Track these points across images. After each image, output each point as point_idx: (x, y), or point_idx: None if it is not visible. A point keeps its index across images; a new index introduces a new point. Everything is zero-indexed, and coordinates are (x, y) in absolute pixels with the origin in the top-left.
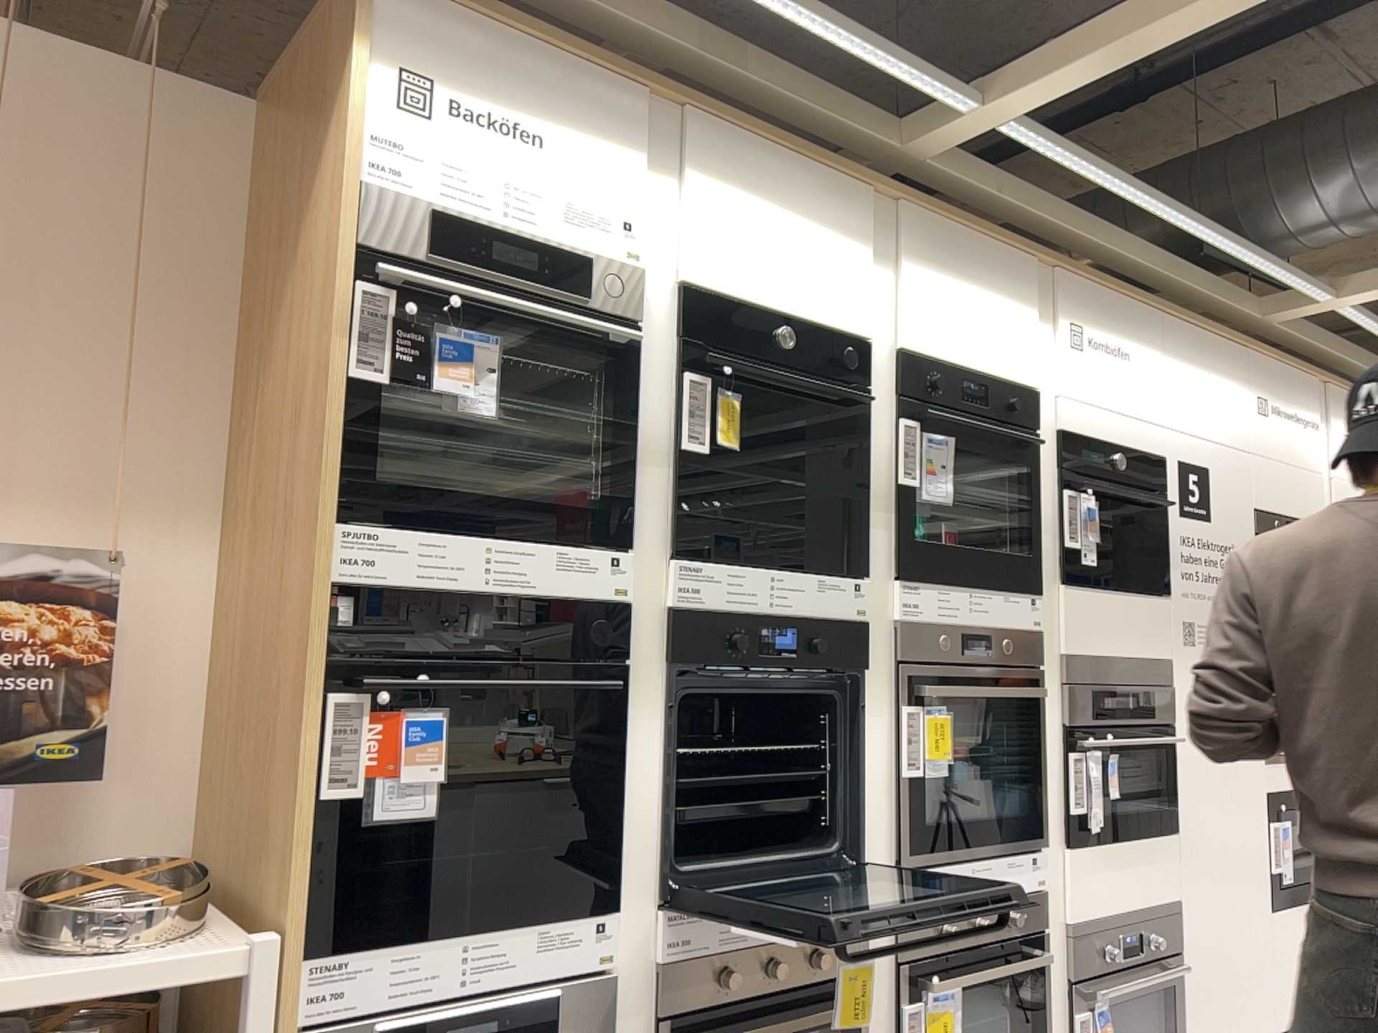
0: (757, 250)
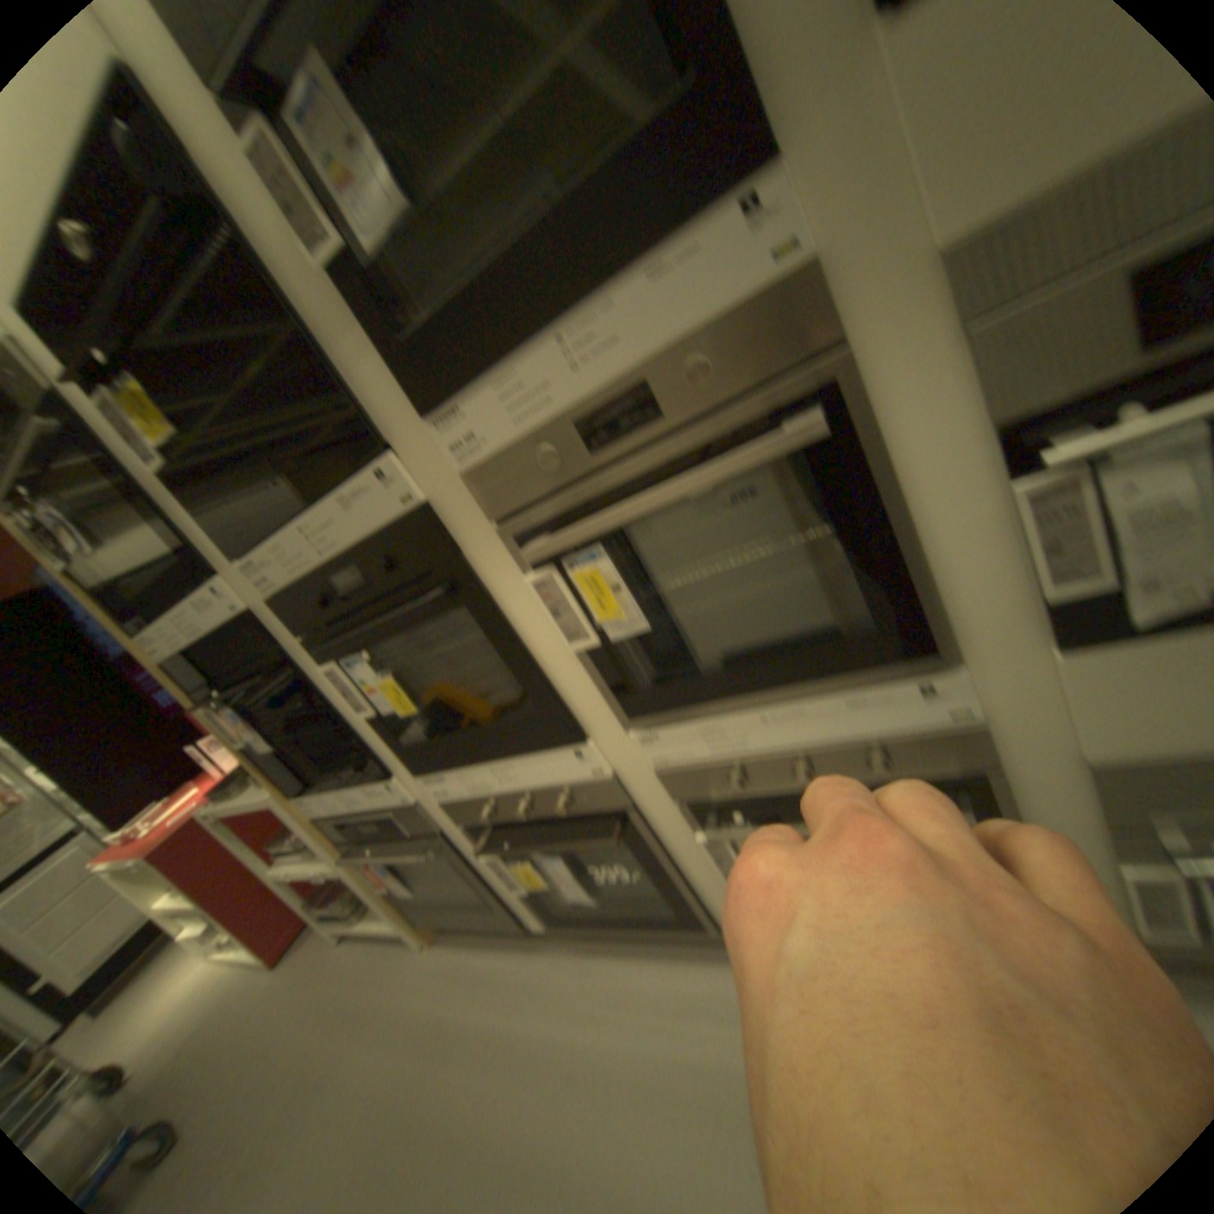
0: None
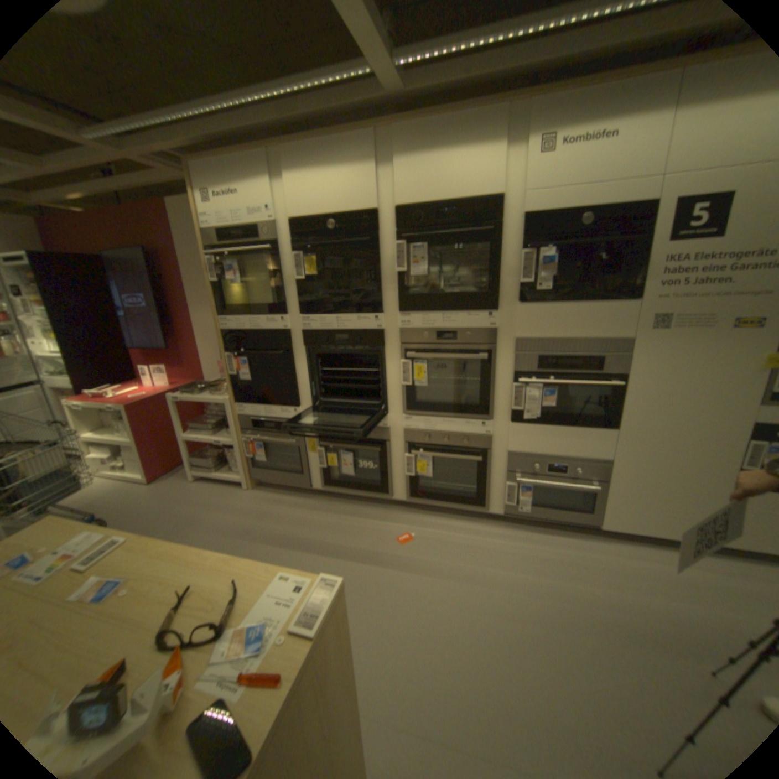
0: (315, 187)
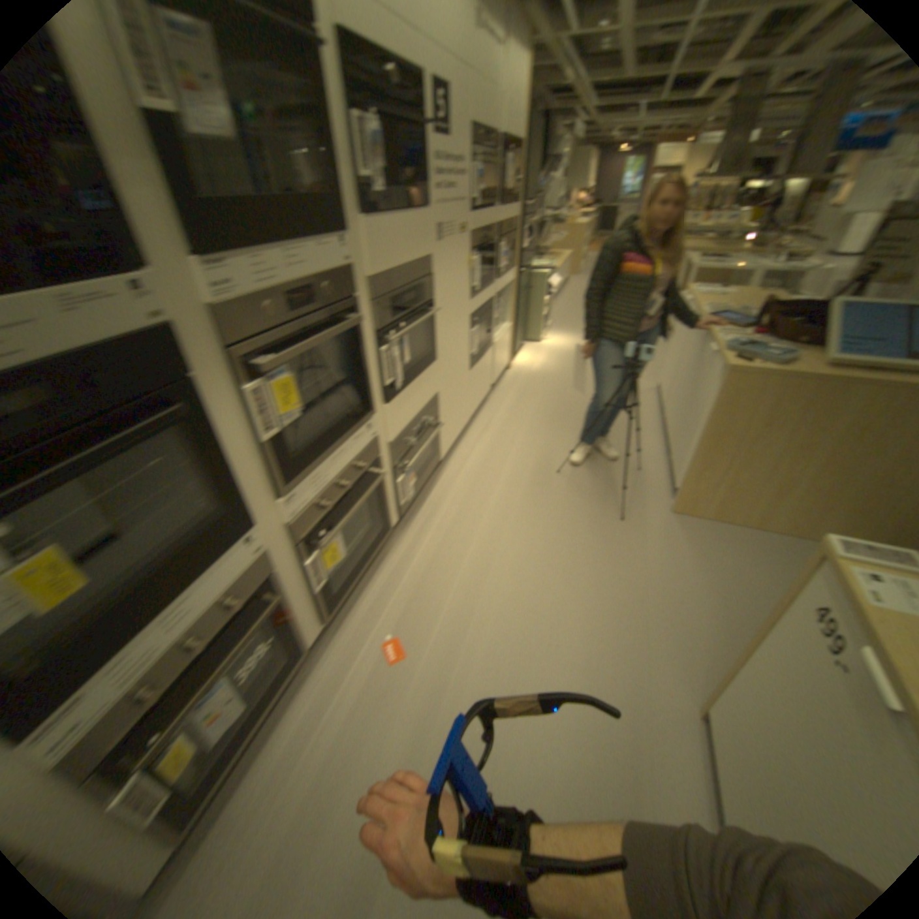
0: None
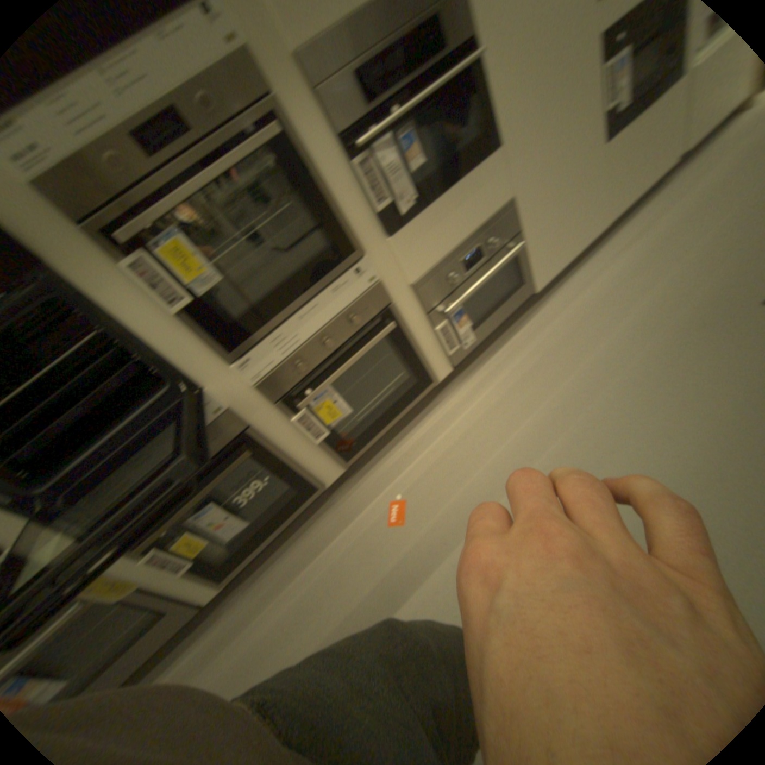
0: None
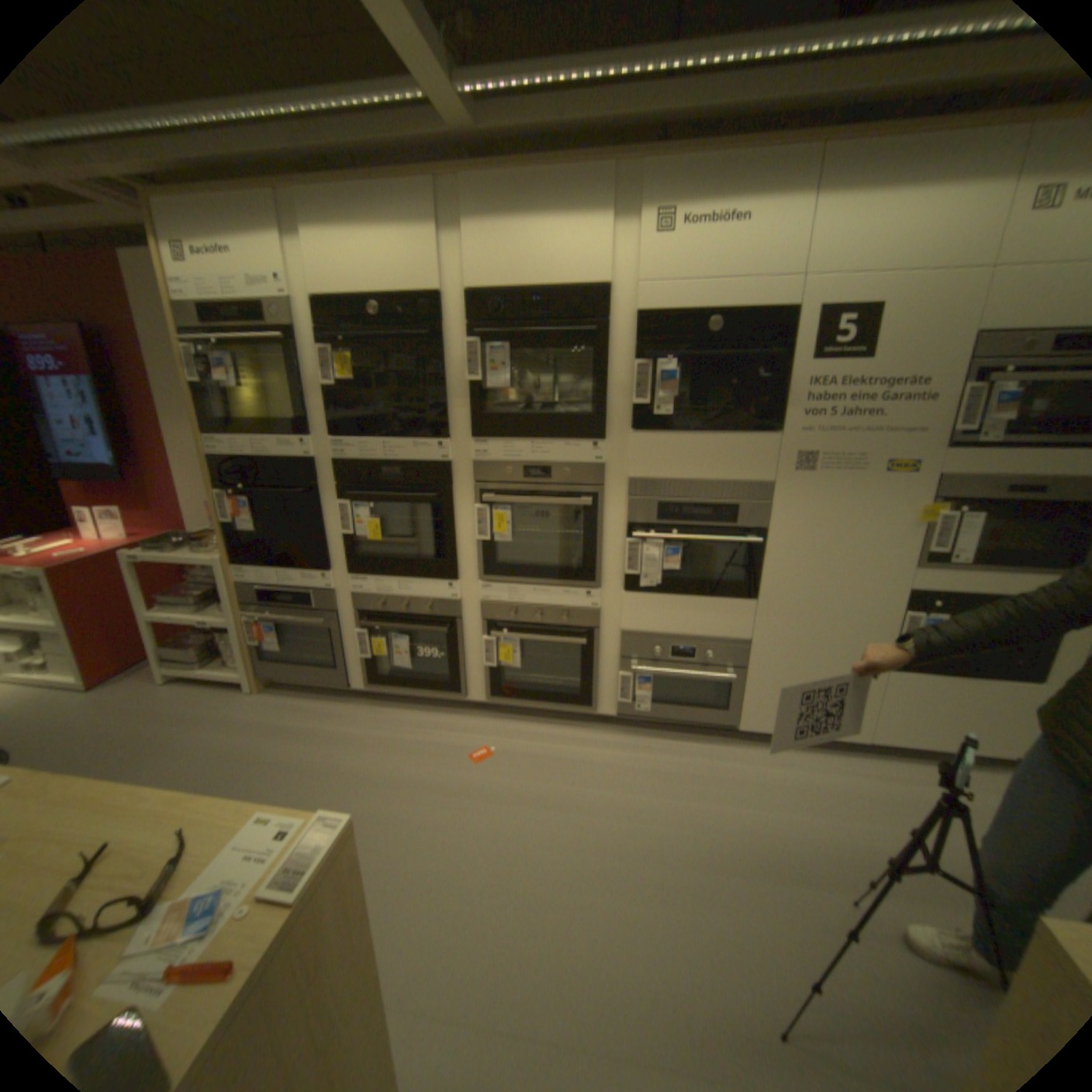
0: (350, 252)
